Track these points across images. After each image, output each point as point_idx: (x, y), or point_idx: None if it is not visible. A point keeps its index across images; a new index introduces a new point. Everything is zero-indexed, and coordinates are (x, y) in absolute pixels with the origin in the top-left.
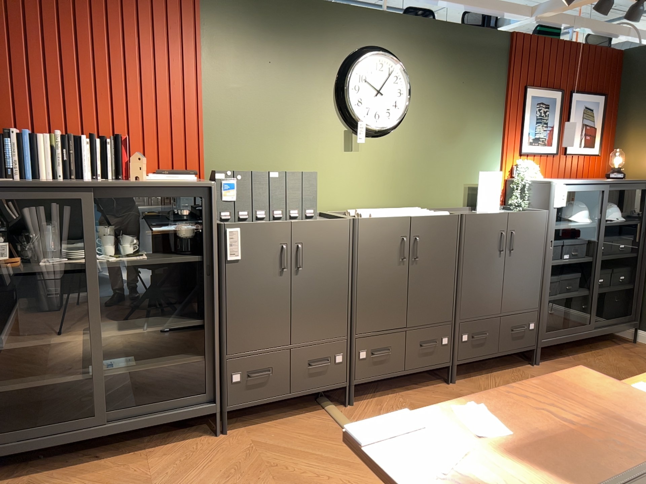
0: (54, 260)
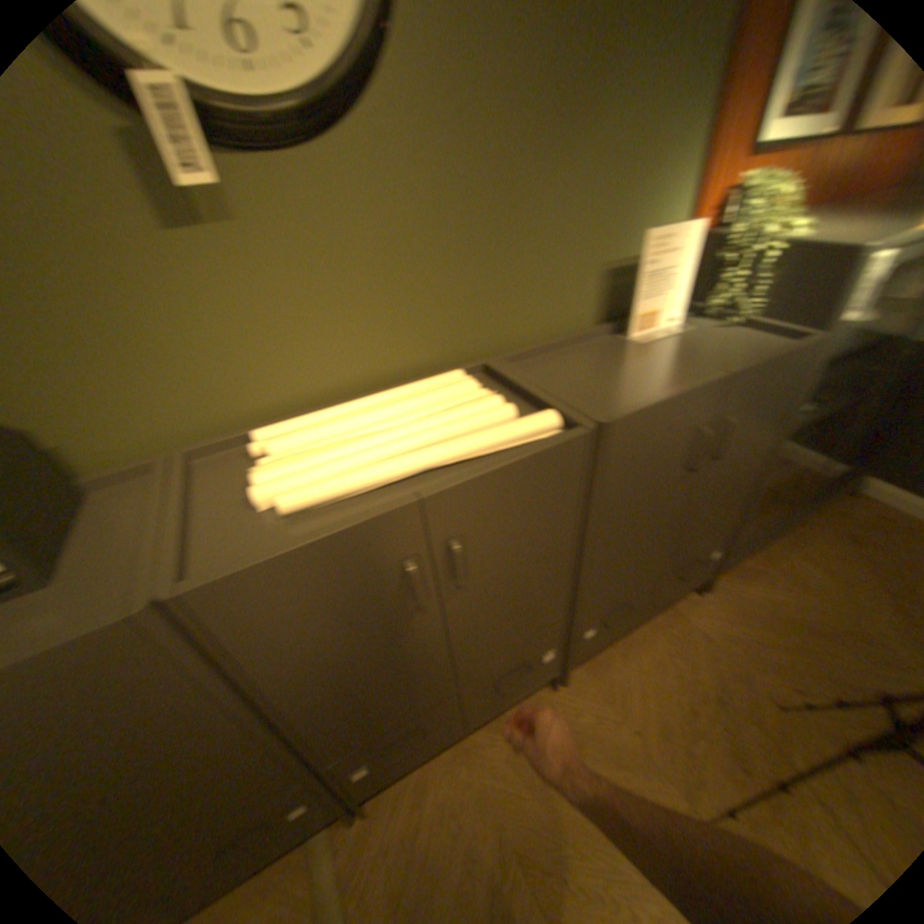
0: None
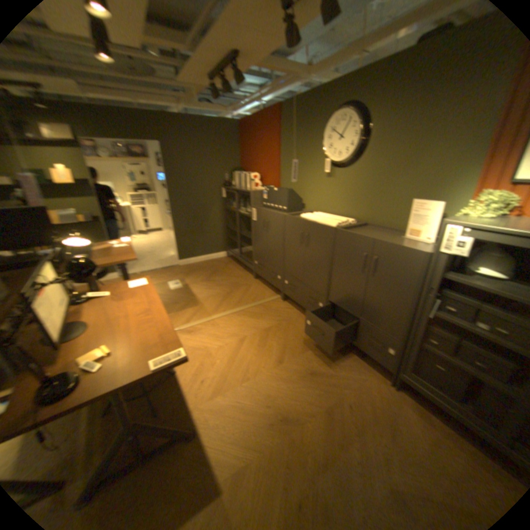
0: (239, 209)
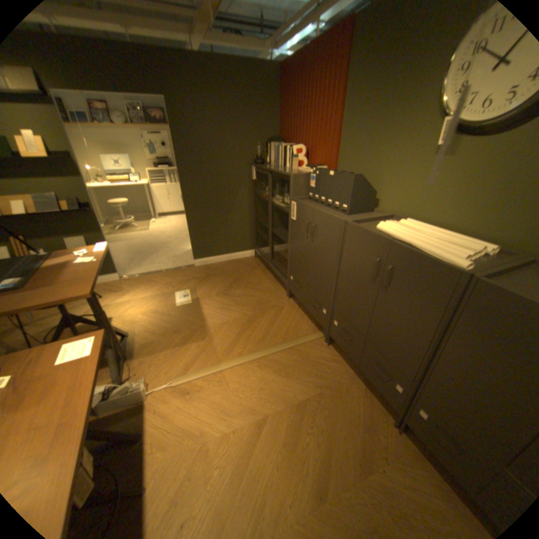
0: (274, 198)
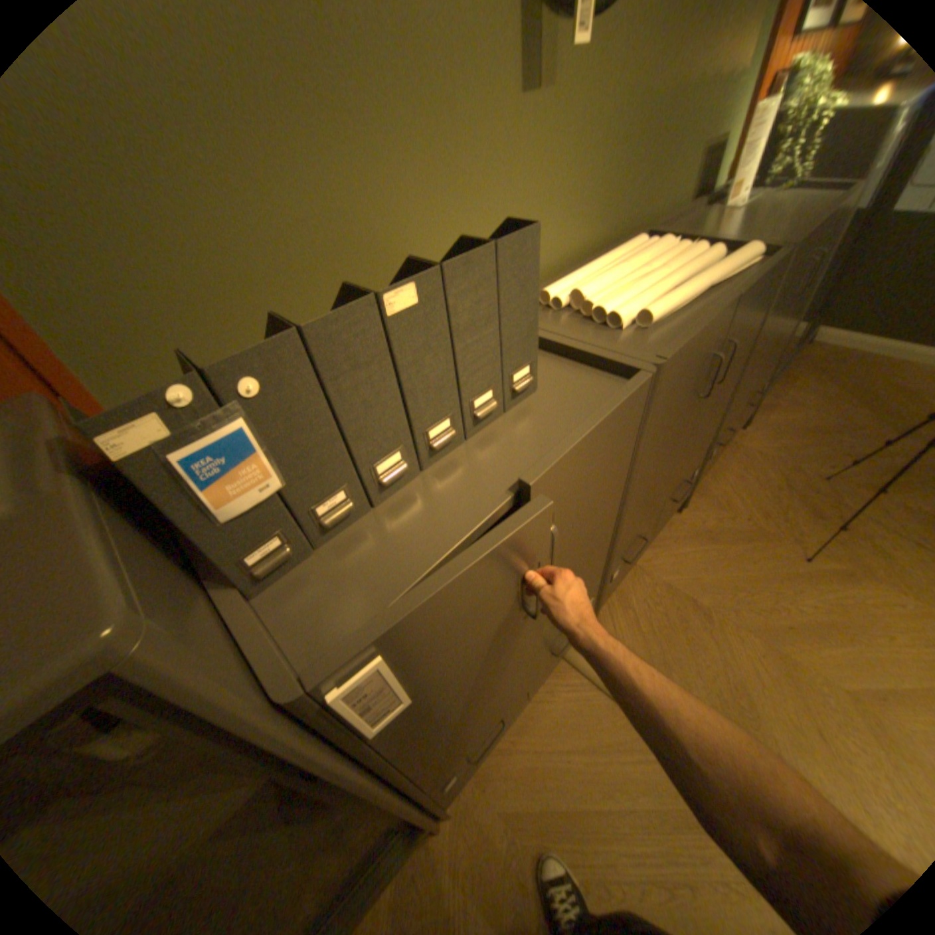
0: None
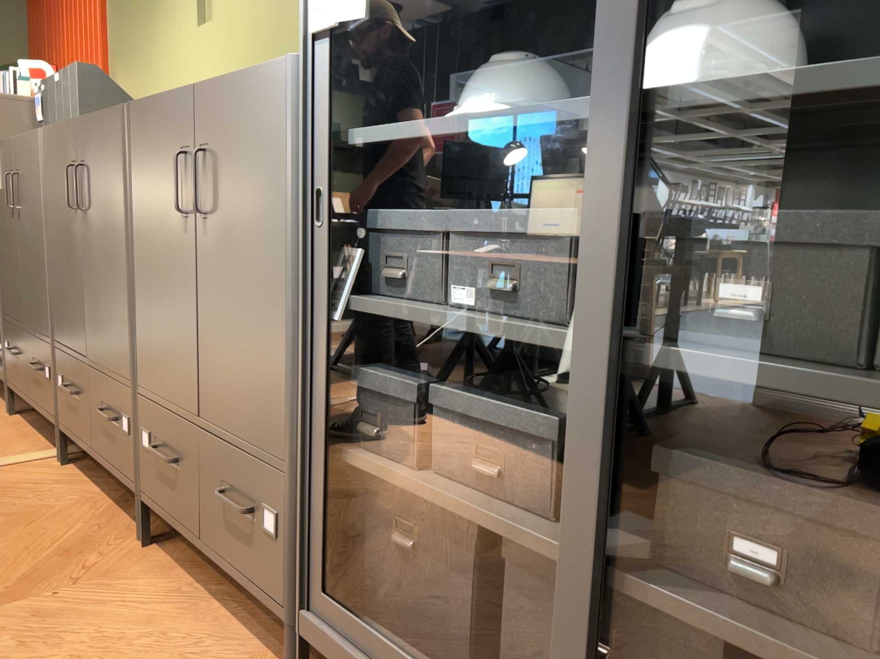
0: None
